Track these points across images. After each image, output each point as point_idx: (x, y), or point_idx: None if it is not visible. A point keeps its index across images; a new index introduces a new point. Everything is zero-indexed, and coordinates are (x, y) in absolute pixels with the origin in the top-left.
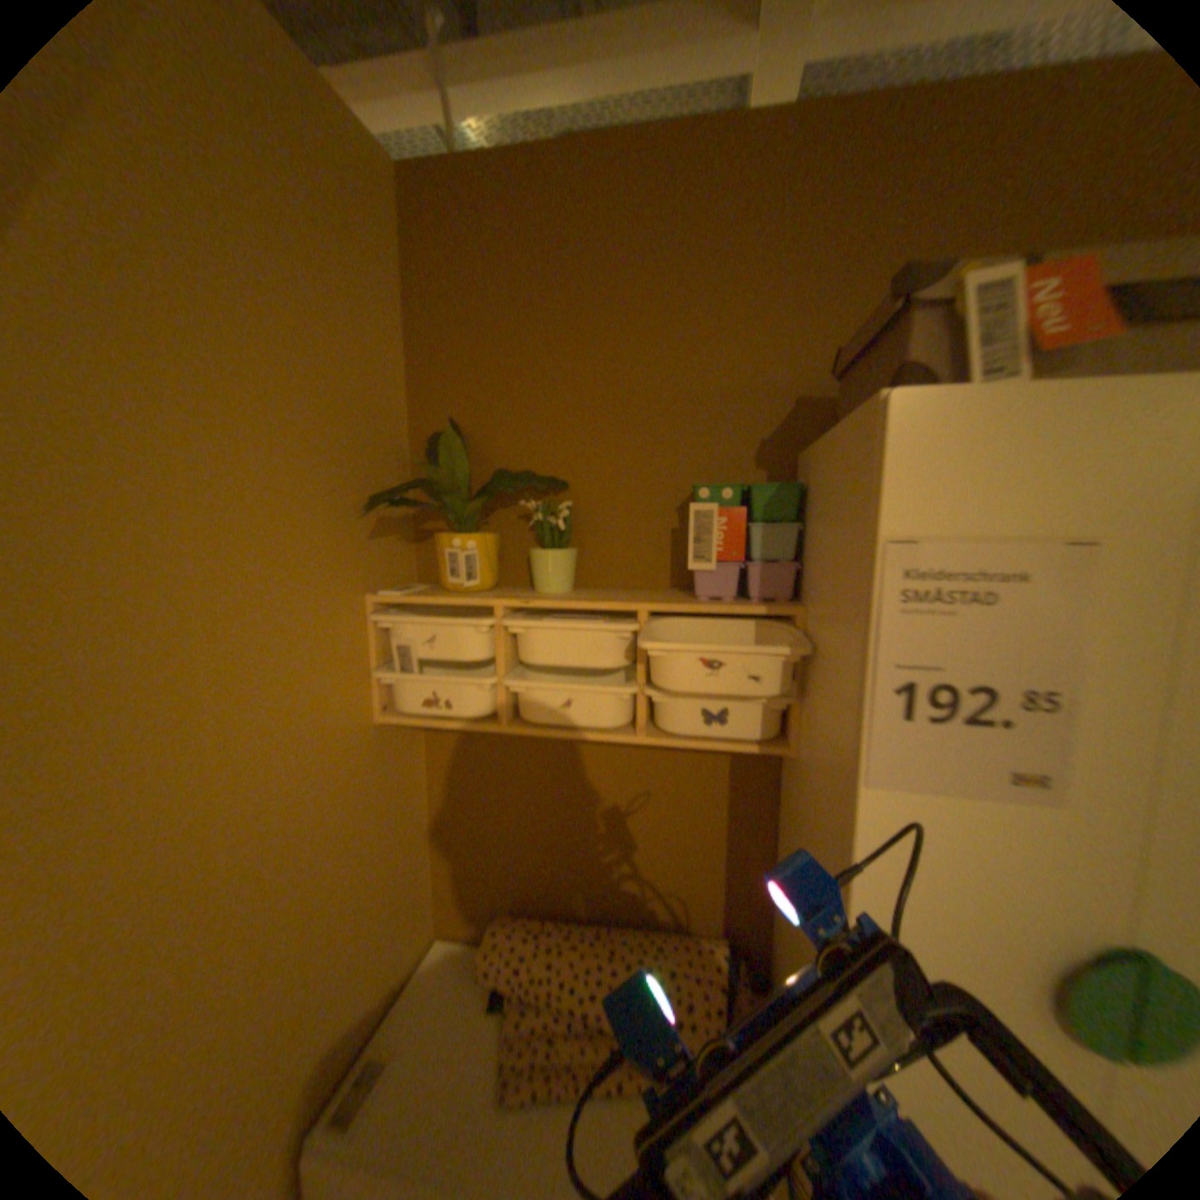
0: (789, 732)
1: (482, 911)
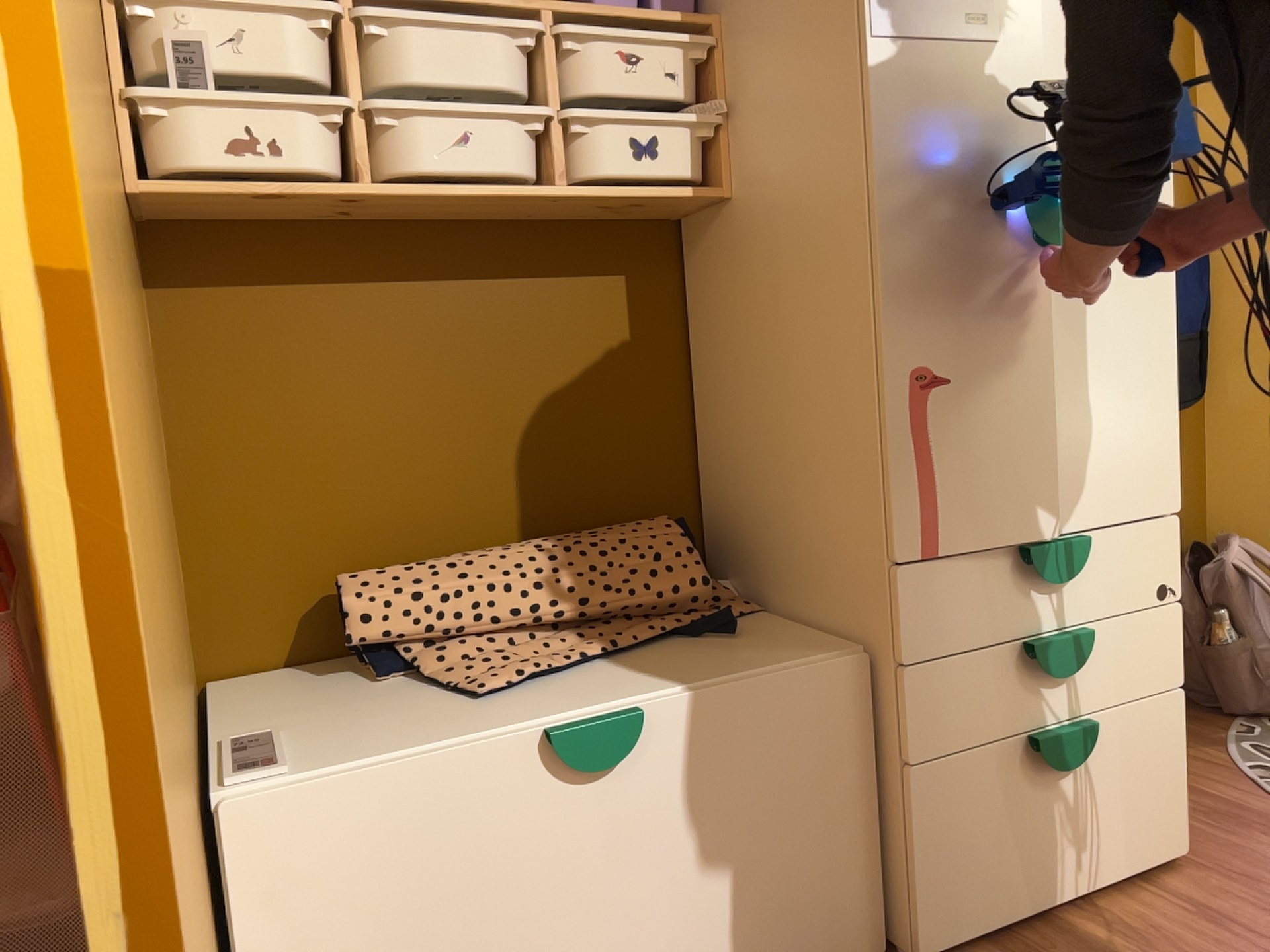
0: (713, 180)
1: (287, 606)
